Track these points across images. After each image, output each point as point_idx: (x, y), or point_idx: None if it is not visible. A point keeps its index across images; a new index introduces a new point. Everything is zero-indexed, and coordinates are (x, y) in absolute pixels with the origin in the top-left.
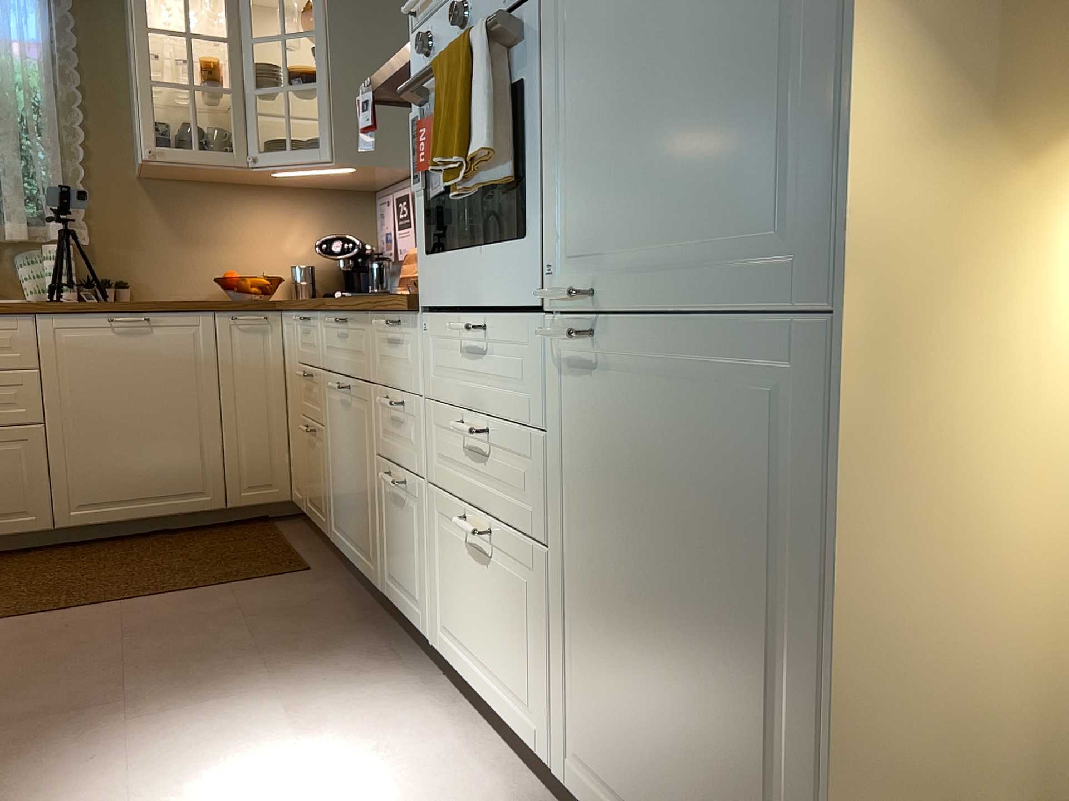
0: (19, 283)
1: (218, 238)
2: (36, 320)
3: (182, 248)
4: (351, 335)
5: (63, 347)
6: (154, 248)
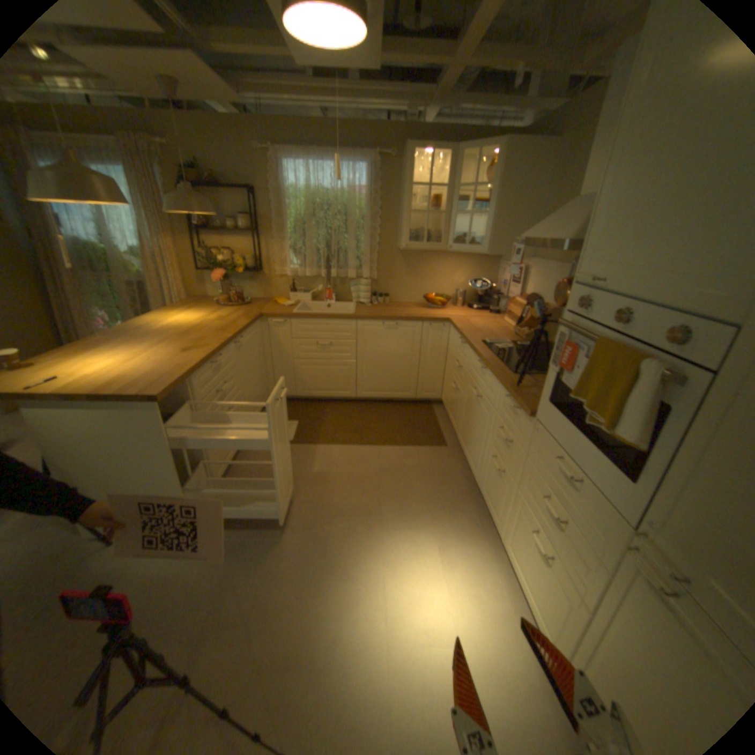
0: (349, 292)
1: (425, 275)
2: (356, 322)
3: (410, 279)
4: (487, 377)
5: (364, 332)
6: (399, 279)
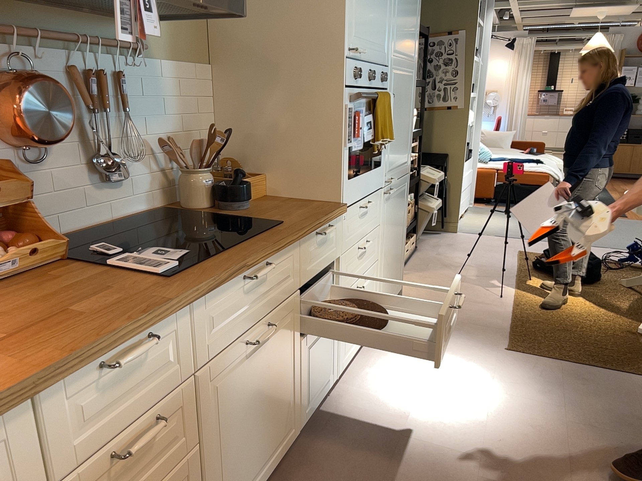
0: None
1: None
2: None
3: None
4: (270, 274)
5: None
6: None
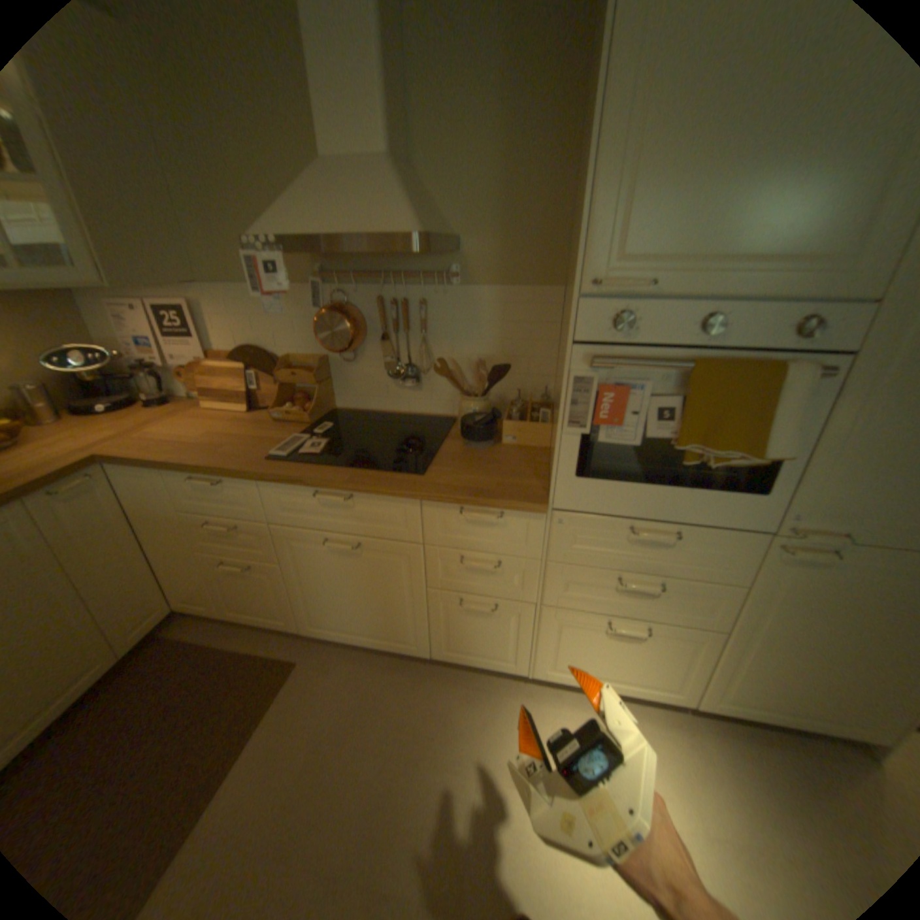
0: None
1: None
2: None
3: None
4: (363, 507)
5: None
6: None
